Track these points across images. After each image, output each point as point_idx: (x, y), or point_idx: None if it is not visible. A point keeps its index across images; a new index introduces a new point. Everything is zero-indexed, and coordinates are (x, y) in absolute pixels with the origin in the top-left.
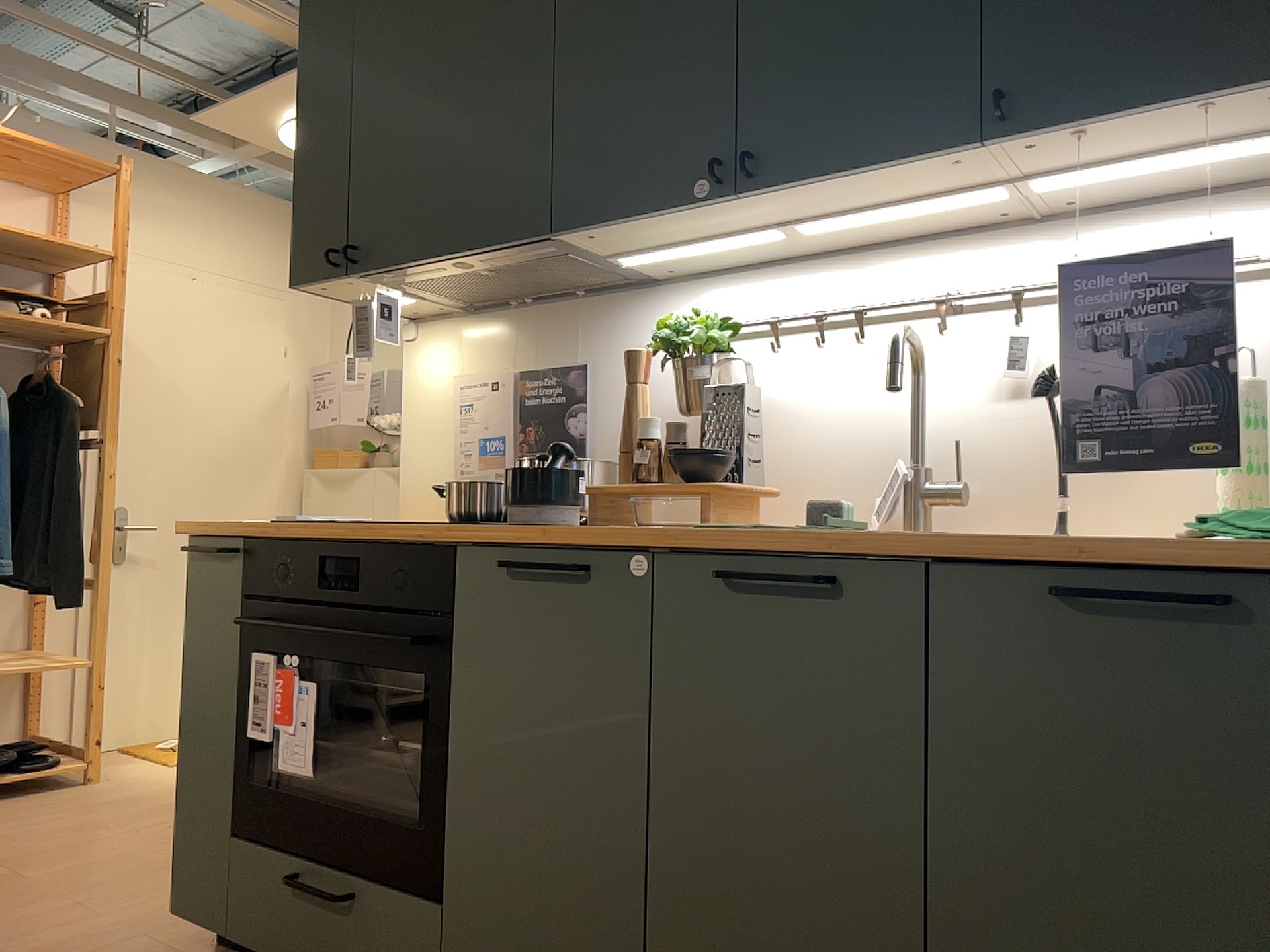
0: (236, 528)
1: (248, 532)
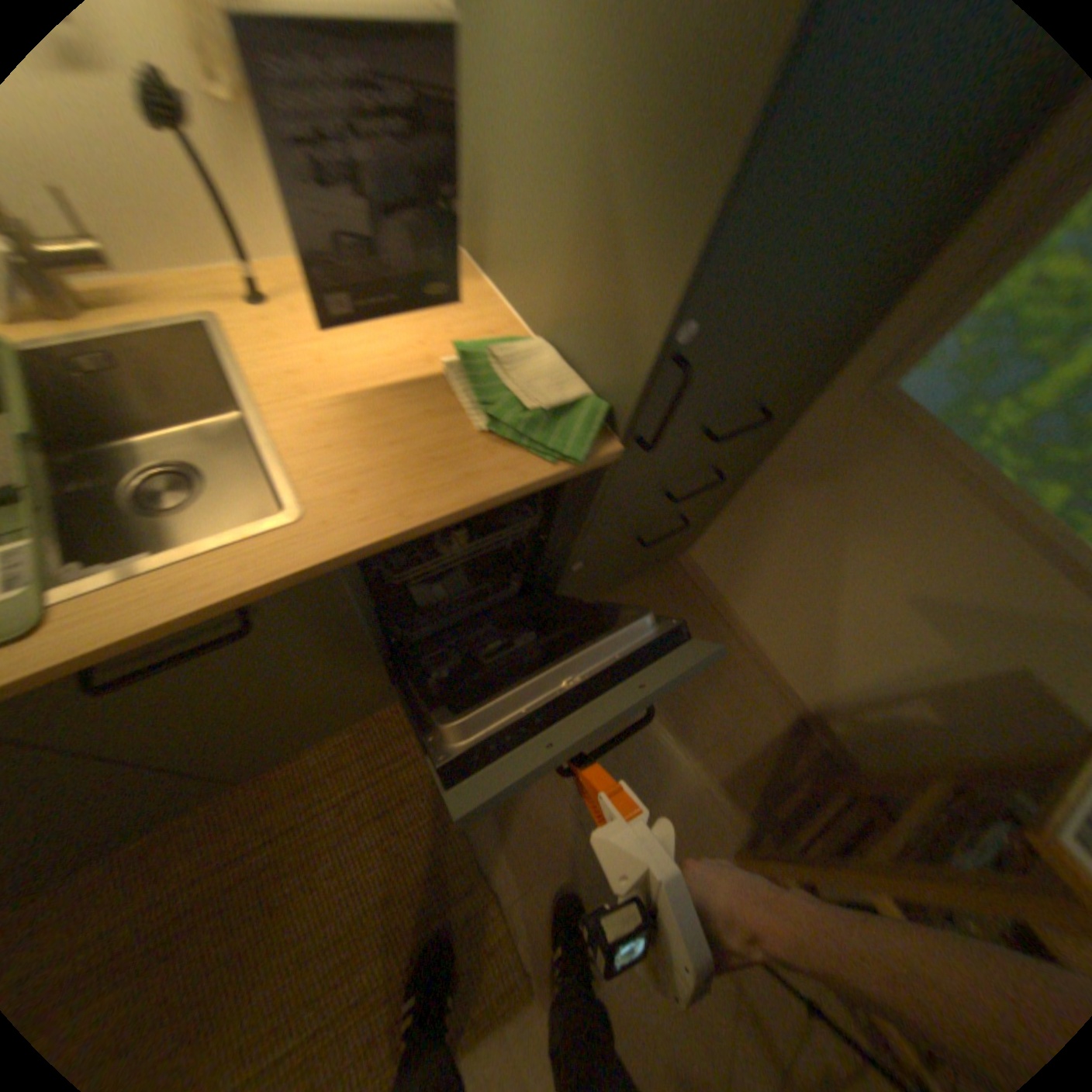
0: None
1: None
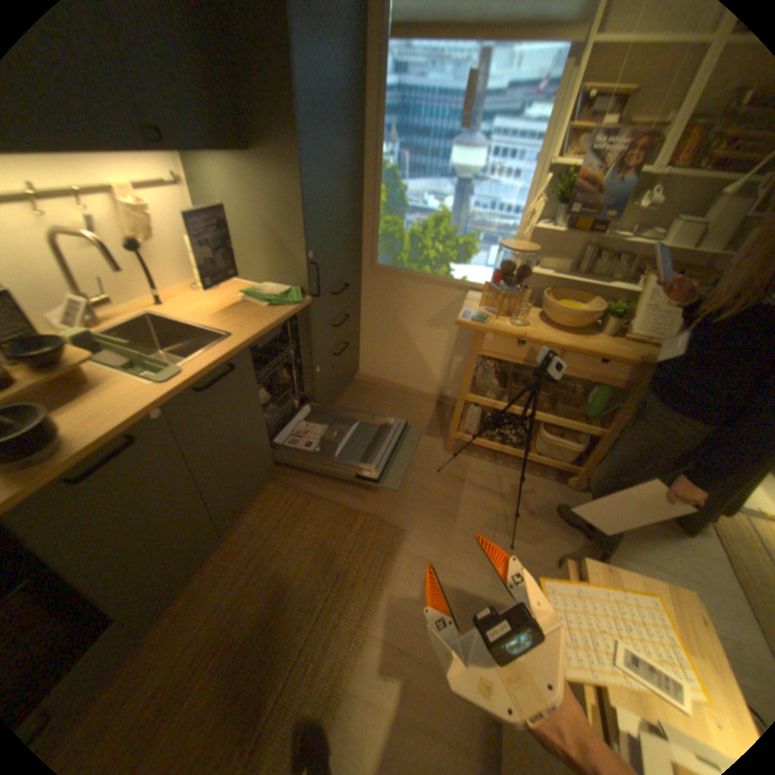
0: None
1: None
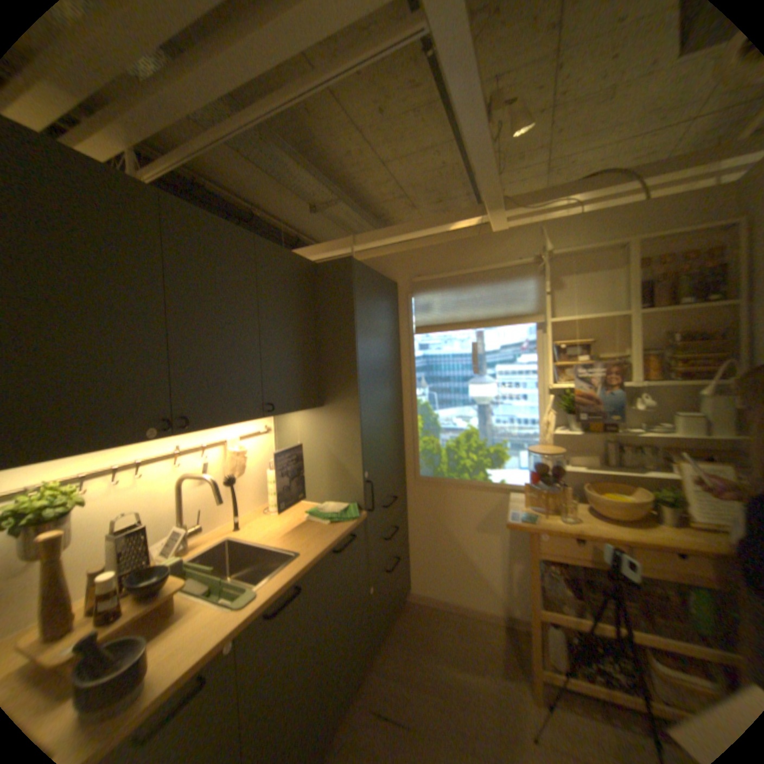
0: None
1: None
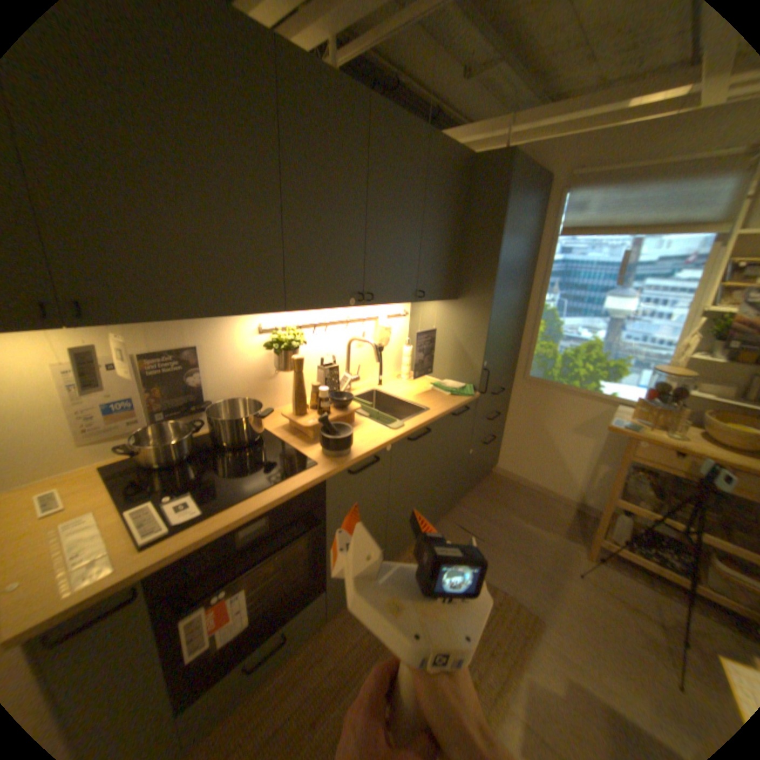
0: (138, 577)
1: (138, 572)
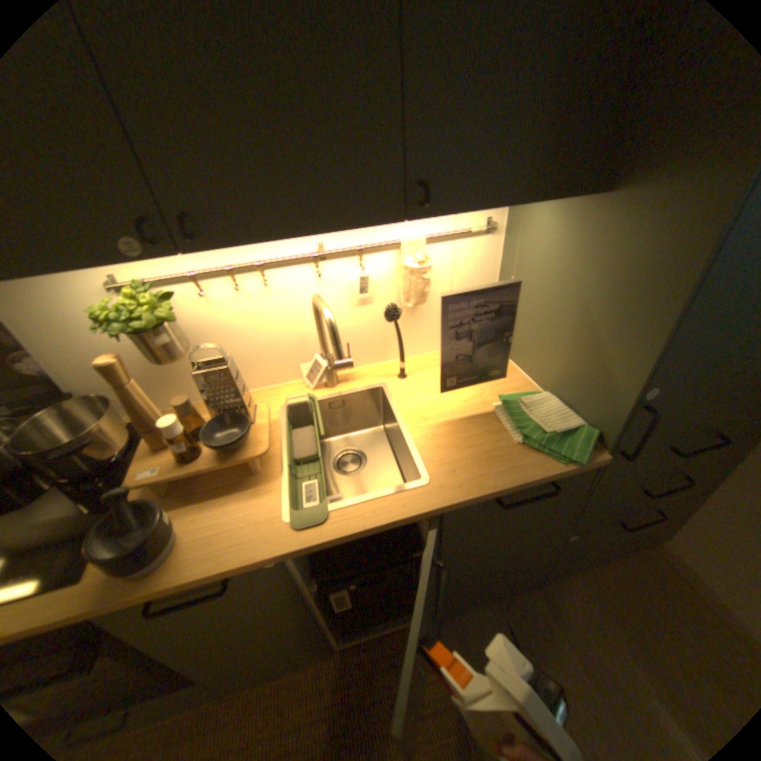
0: None
1: None
